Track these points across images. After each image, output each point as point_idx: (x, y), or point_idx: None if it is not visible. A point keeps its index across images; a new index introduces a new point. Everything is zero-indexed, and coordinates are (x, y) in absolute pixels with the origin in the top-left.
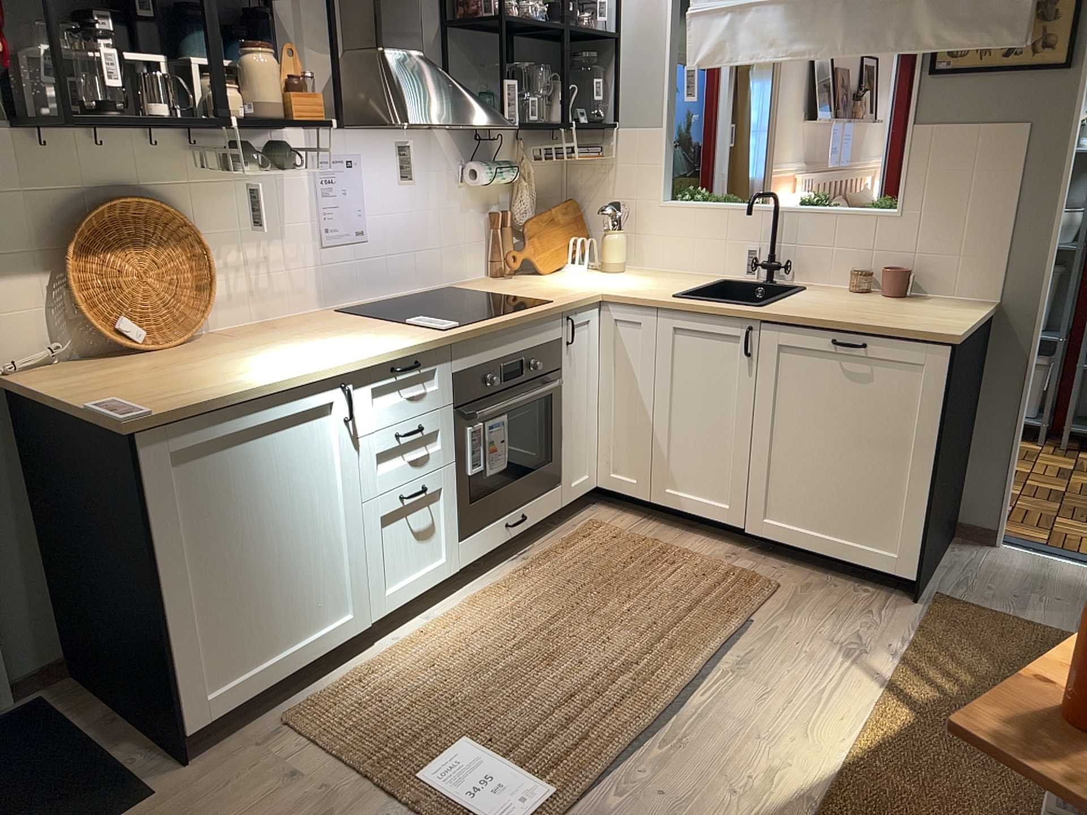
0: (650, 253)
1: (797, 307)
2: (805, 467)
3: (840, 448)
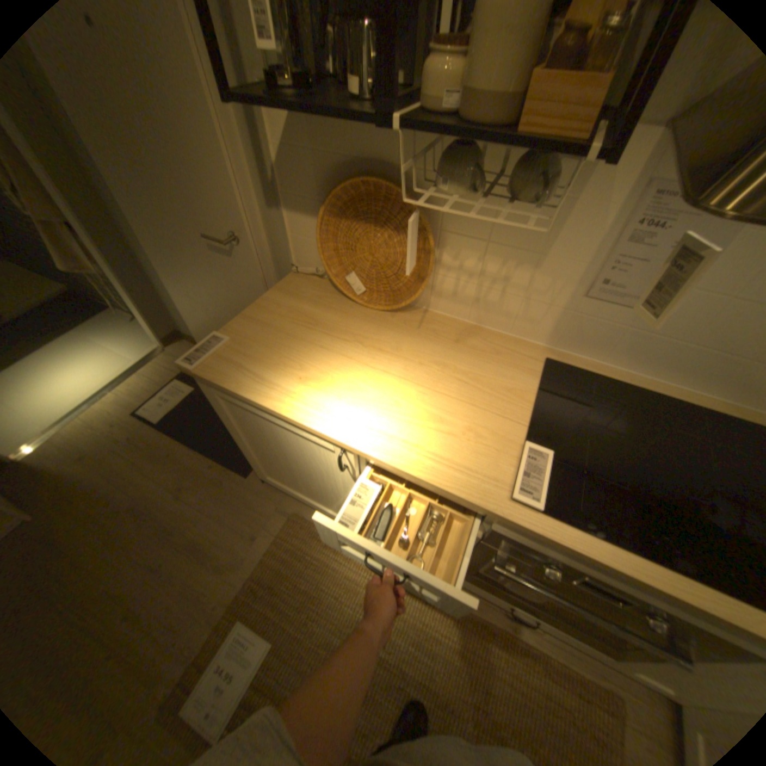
0: None
1: None
2: None
3: None
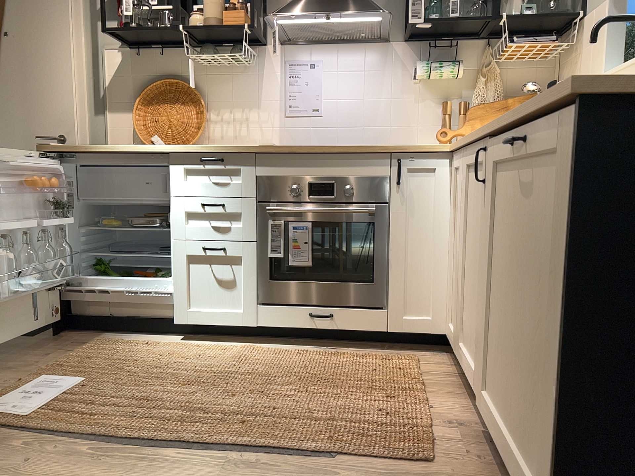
0: None
1: None
2: (508, 329)
3: (523, 302)
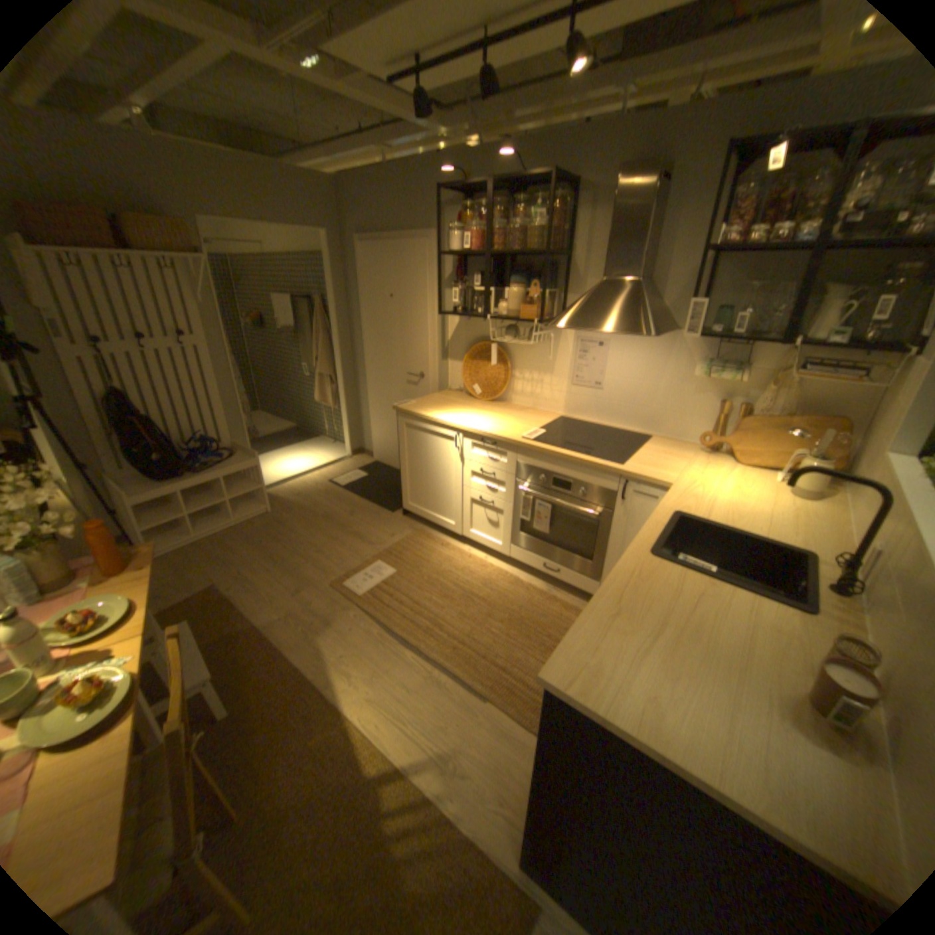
0: (859, 502)
1: (659, 578)
2: None
3: None
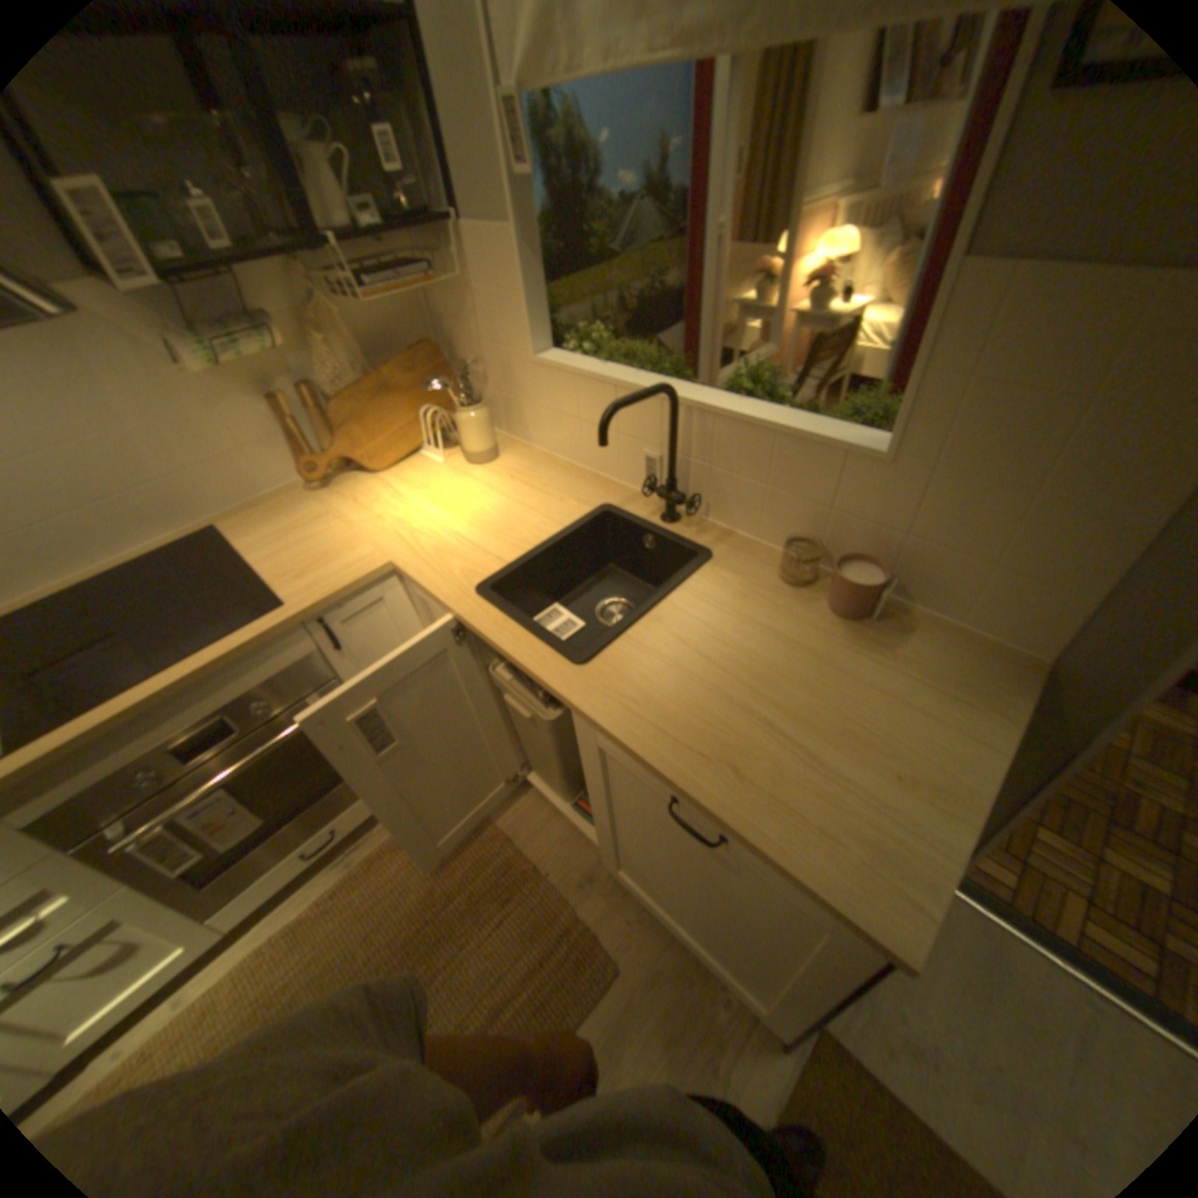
0: (531, 429)
1: (637, 676)
2: (651, 870)
3: (690, 889)
